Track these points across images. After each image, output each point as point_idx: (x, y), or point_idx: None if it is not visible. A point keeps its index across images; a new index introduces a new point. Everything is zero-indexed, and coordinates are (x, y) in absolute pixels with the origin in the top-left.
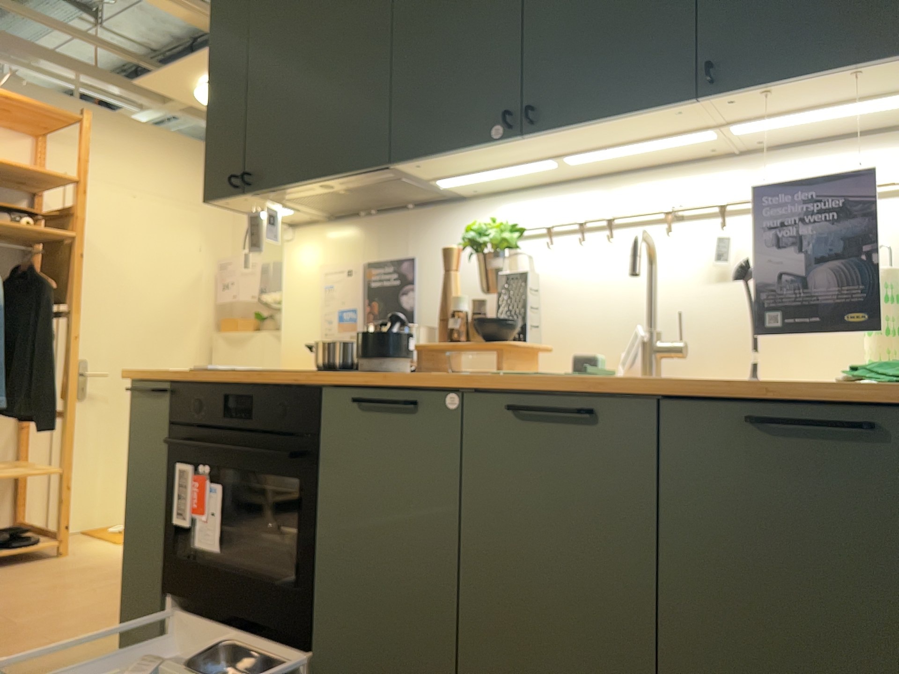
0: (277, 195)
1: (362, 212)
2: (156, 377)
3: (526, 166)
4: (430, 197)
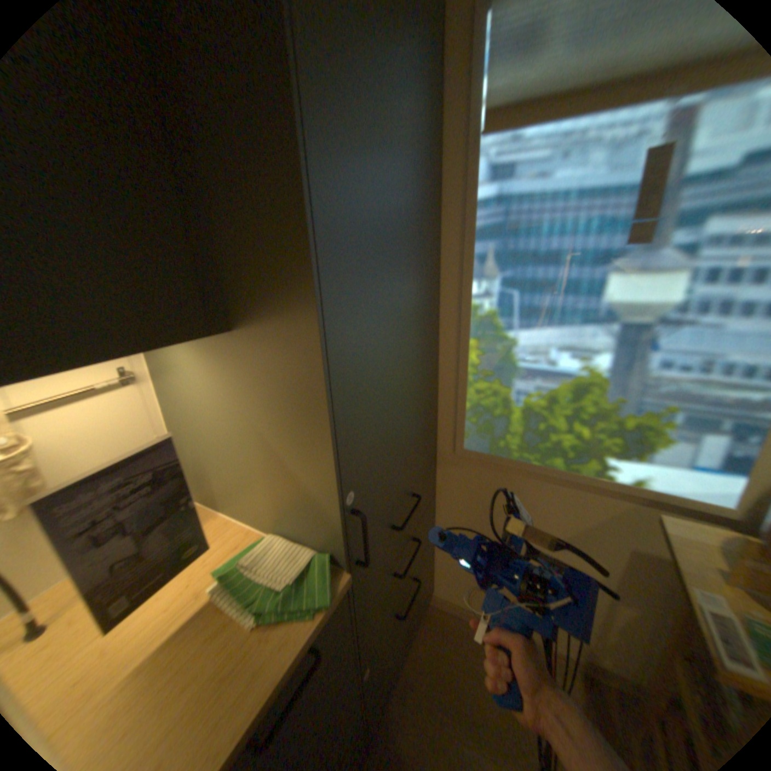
0: None
1: None
2: None
3: None
4: None
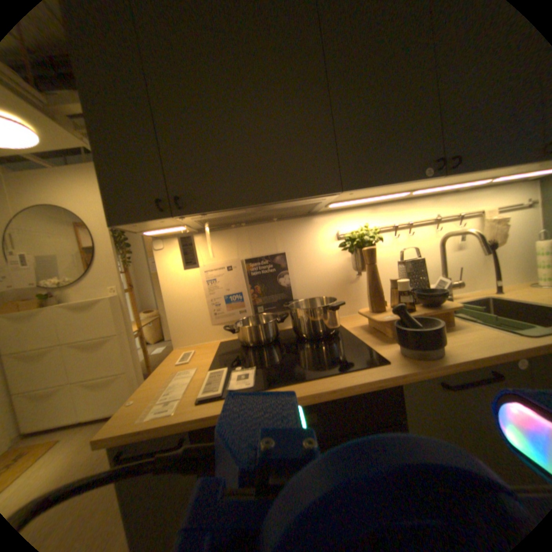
0: (202, 217)
1: (232, 225)
2: (161, 432)
3: (394, 194)
4: (293, 213)
